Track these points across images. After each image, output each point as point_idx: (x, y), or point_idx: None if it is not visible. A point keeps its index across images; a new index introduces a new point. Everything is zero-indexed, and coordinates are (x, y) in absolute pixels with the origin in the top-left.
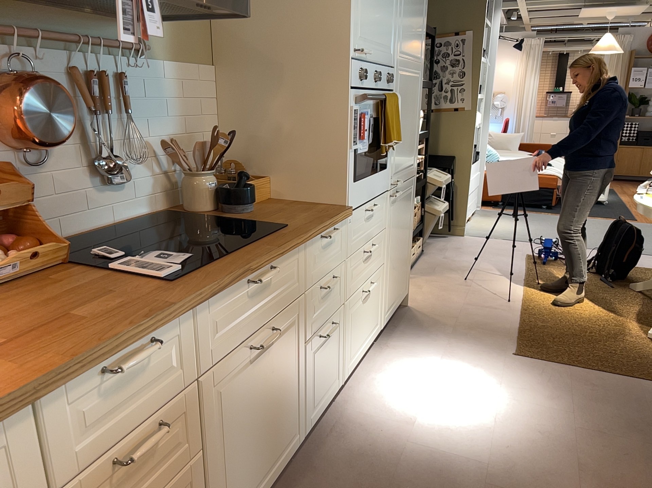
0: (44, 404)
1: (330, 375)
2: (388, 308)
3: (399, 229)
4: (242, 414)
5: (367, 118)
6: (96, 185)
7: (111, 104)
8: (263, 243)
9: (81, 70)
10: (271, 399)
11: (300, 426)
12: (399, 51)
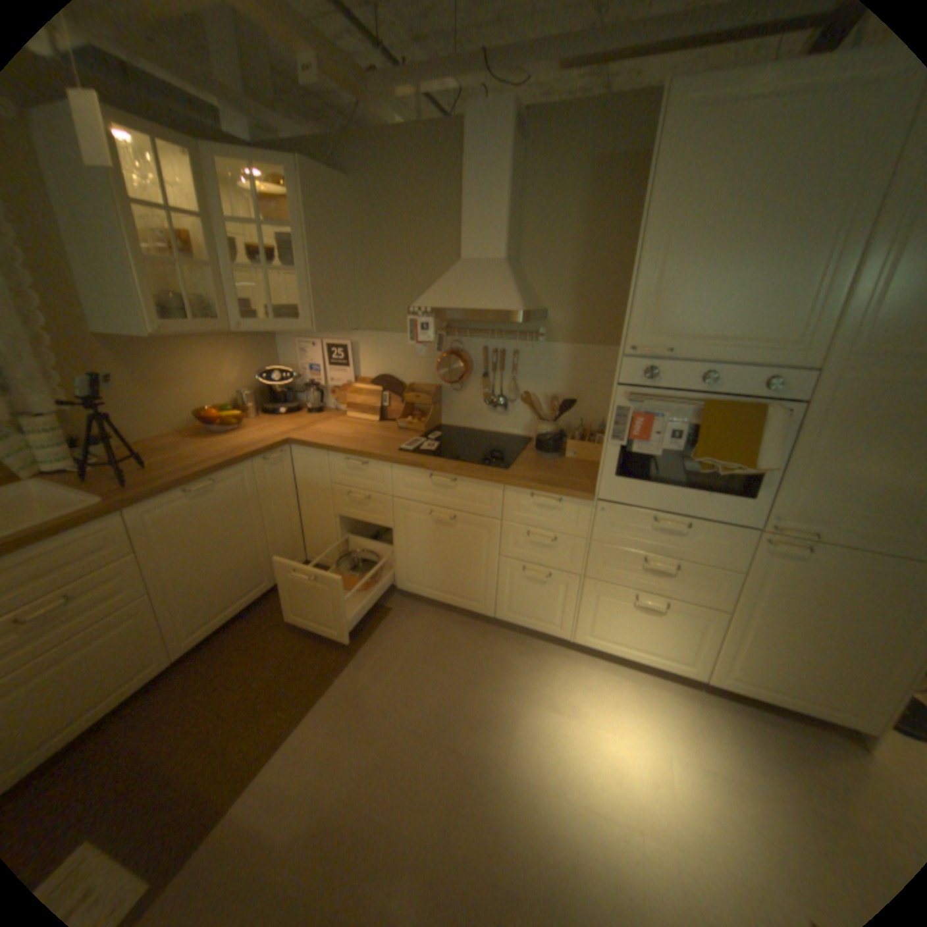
0: (331, 456)
1: (545, 613)
2: (745, 681)
3: (817, 607)
4: (425, 541)
5: (659, 419)
6: (488, 408)
7: (506, 367)
8: (464, 465)
9: (490, 348)
10: (453, 556)
11: (490, 605)
12: (842, 343)
